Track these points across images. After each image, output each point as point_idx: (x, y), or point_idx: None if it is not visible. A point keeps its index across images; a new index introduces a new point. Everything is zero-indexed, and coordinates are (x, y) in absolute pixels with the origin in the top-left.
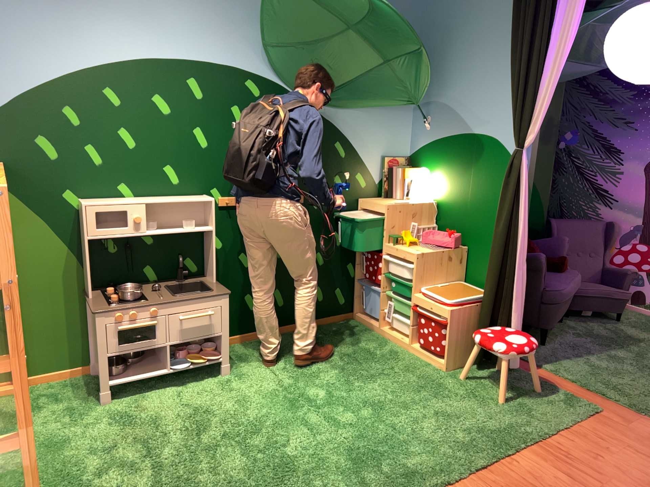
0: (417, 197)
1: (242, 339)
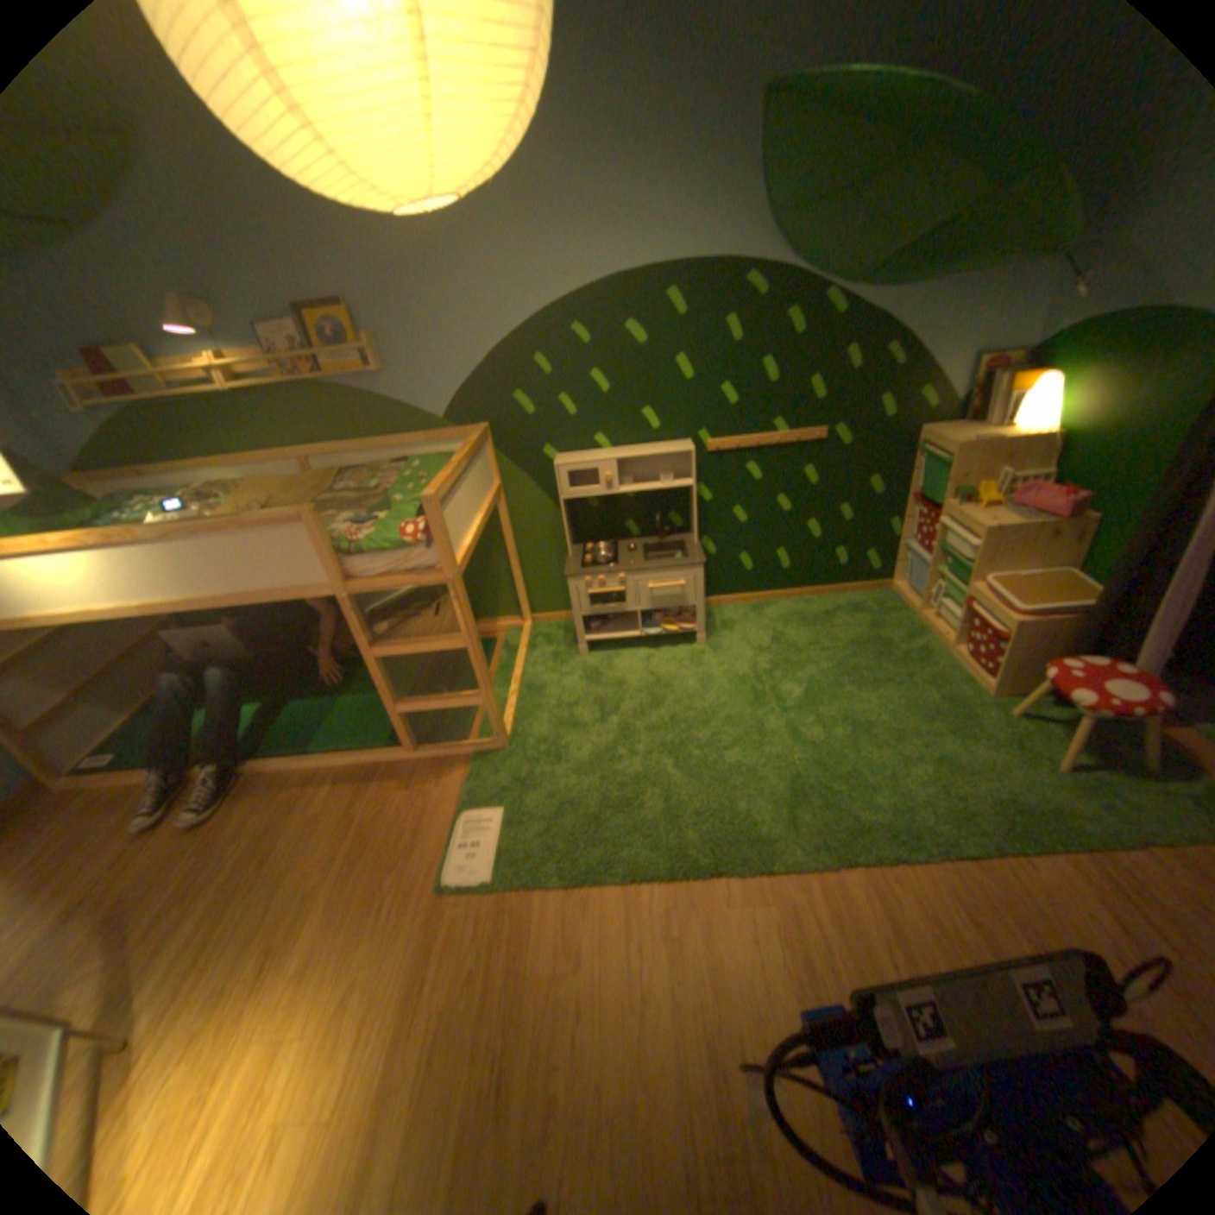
0: (1030, 424)
1: (733, 604)
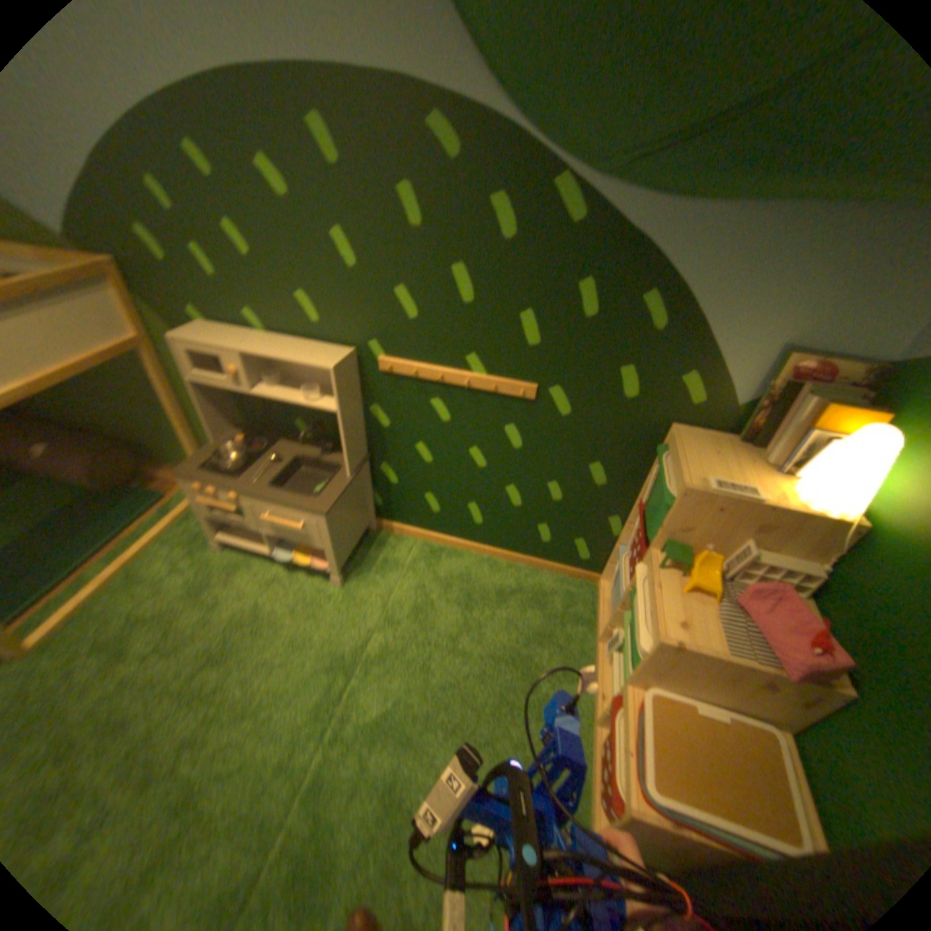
0: (821, 495)
1: (419, 537)
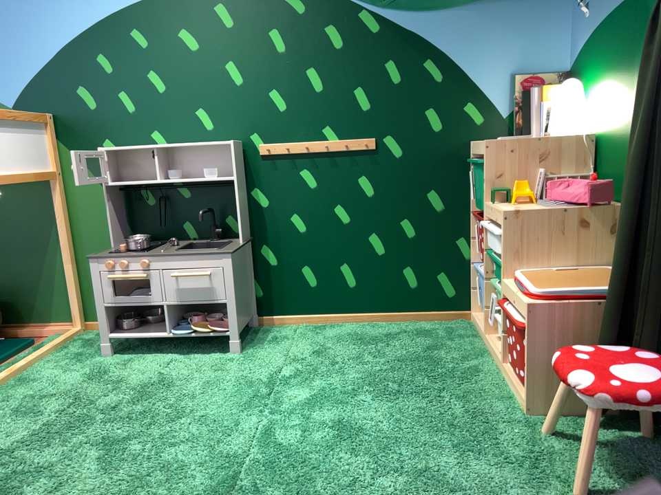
0: (559, 126)
1: (299, 323)
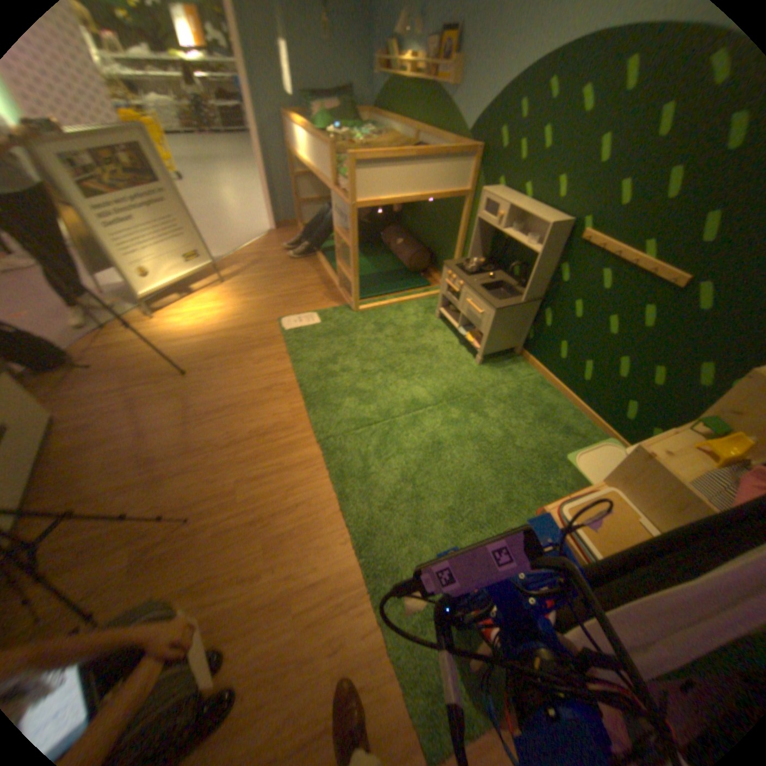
0: None
1: (540, 374)
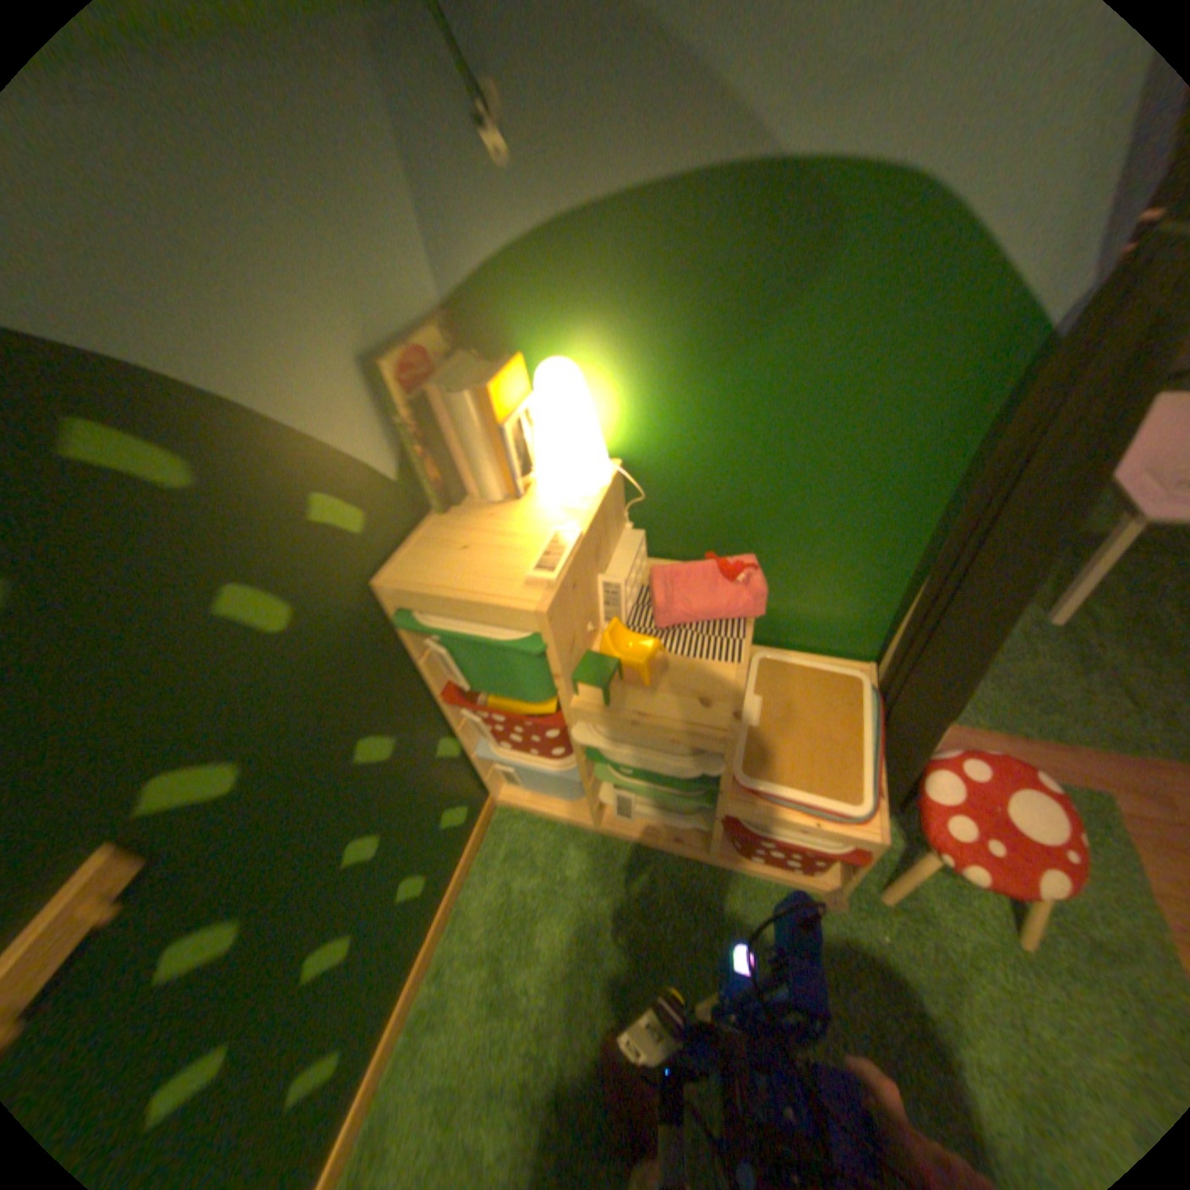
0: (584, 474)
1: None
